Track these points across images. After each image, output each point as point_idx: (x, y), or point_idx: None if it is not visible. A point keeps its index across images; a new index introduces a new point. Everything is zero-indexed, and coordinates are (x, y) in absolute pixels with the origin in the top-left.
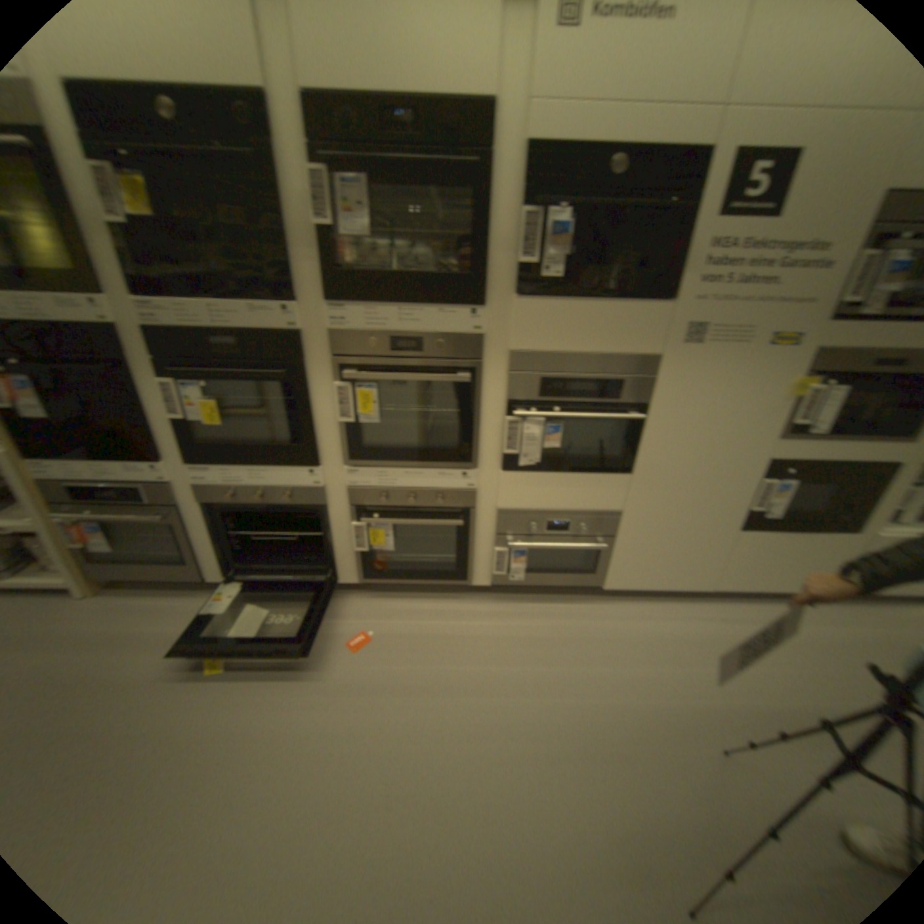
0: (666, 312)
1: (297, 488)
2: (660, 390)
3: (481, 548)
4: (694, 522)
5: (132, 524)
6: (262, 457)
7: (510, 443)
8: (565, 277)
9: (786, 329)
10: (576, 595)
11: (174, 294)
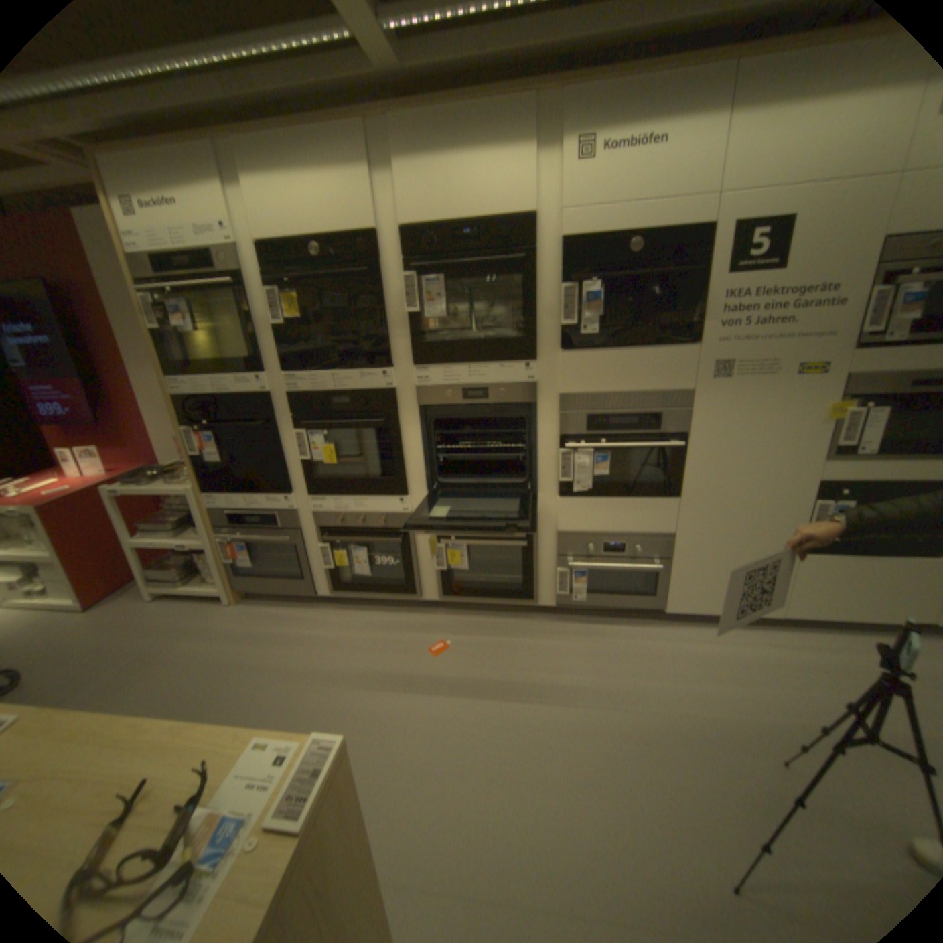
0: (691, 354)
1: (389, 515)
2: (695, 420)
3: (543, 569)
4: (750, 545)
5: (266, 545)
6: (363, 489)
7: (563, 472)
8: (599, 333)
9: (810, 360)
10: (639, 619)
11: (307, 370)
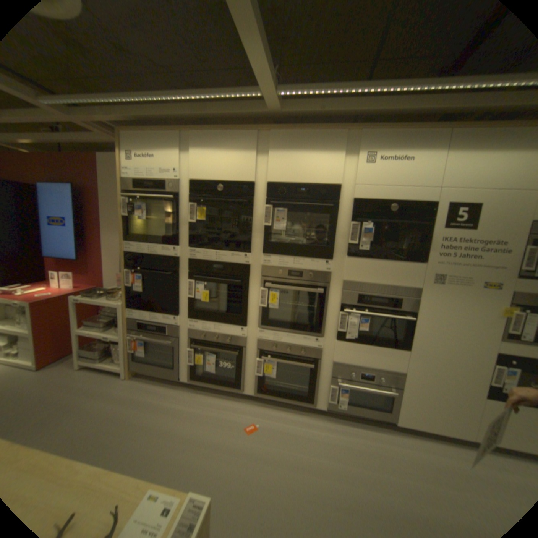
0: (422, 268)
1: (233, 337)
2: (423, 306)
3: (322, 385)
4: (454, 388)
5: (156, 345)
6: (220, 319)
7: (341, 326)
8: (370, 250)
9: (492, 281)
10: (380, 428)
11: (203, 248)
